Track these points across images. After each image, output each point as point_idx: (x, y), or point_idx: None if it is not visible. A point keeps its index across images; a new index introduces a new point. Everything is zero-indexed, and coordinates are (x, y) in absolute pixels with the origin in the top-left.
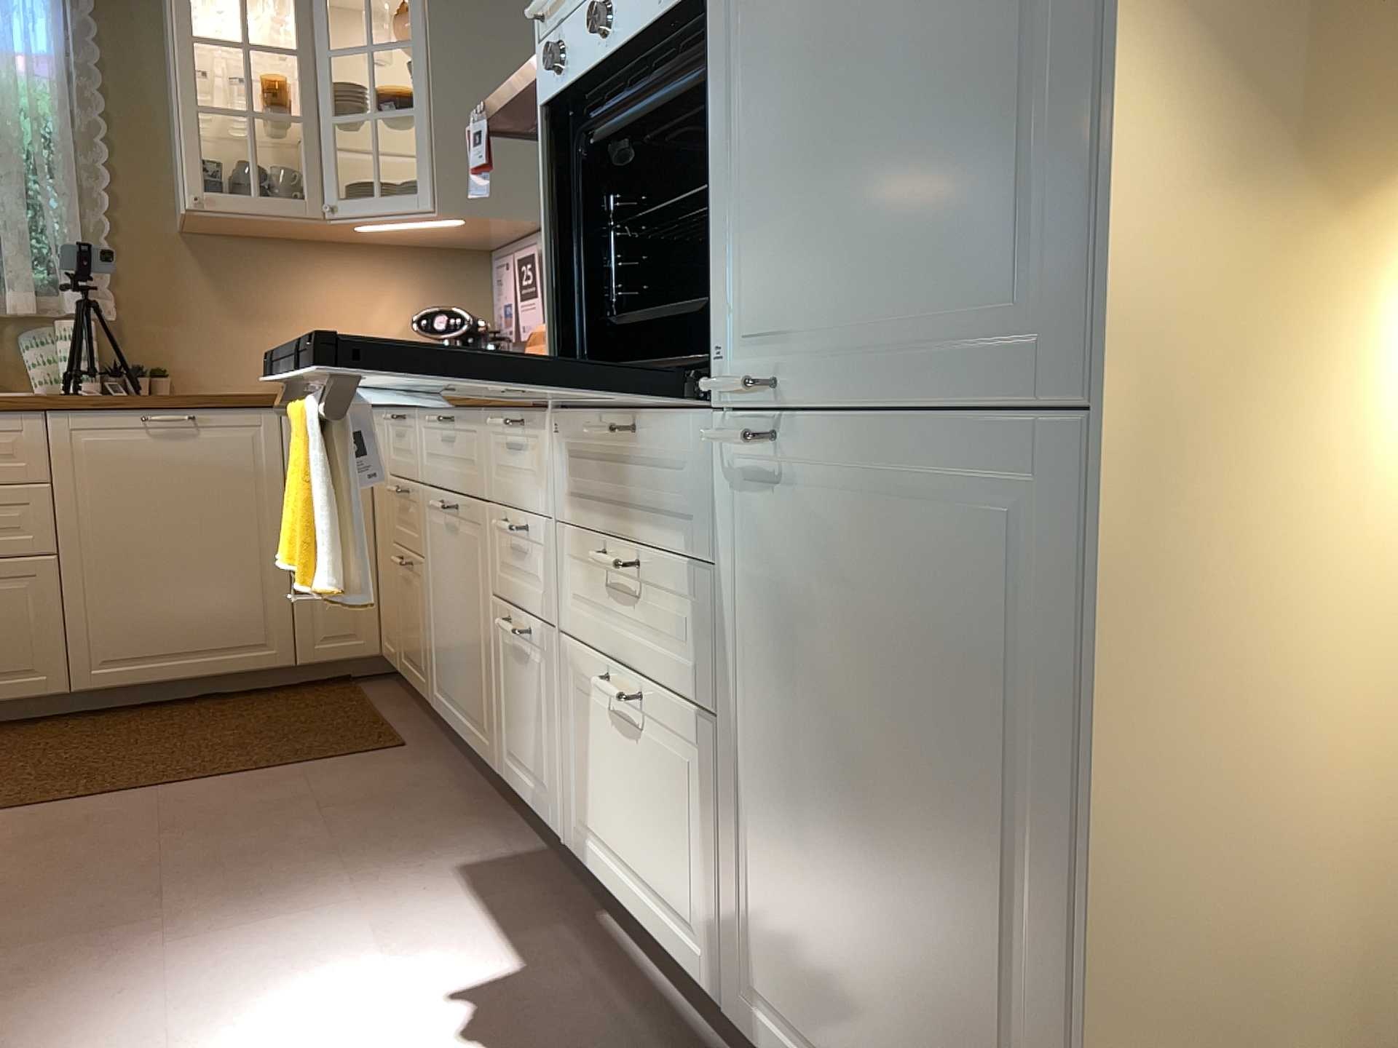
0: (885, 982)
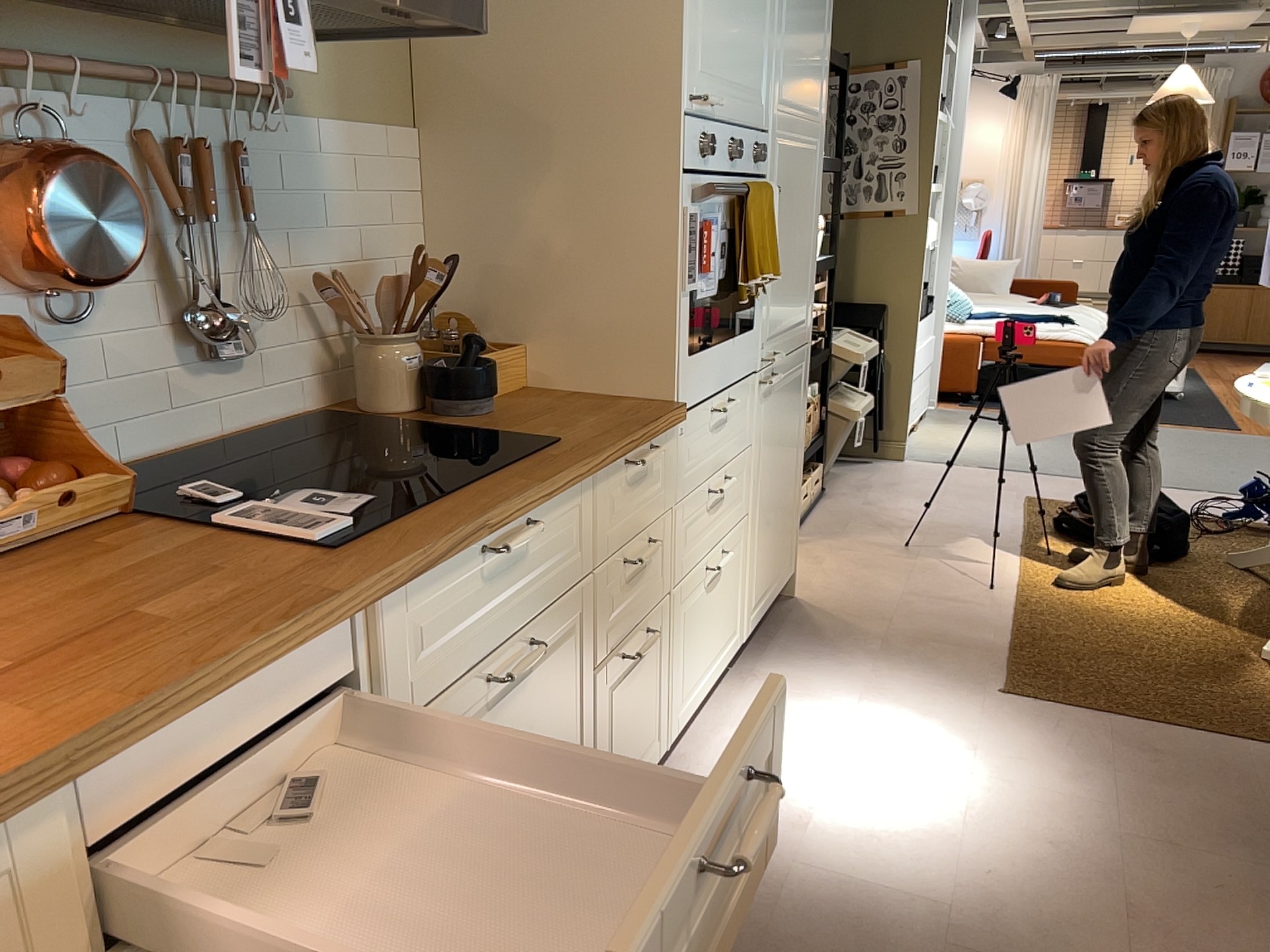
0: (778, 534)
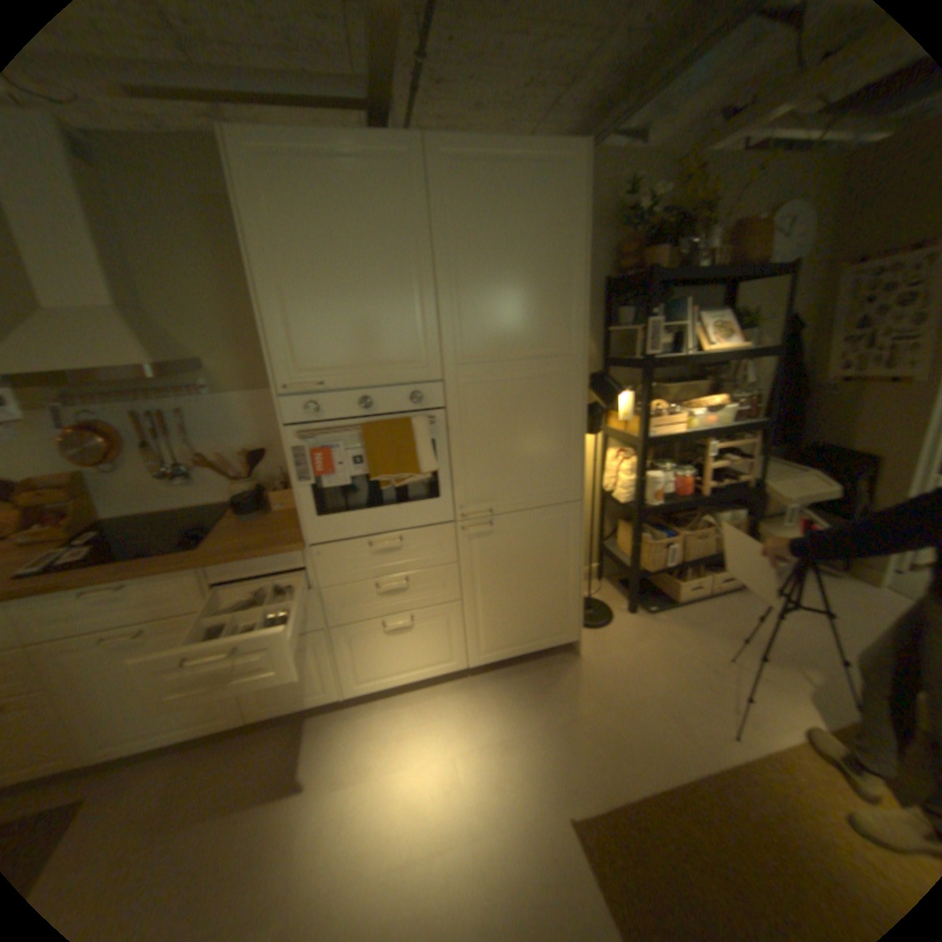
0: (530, 616)
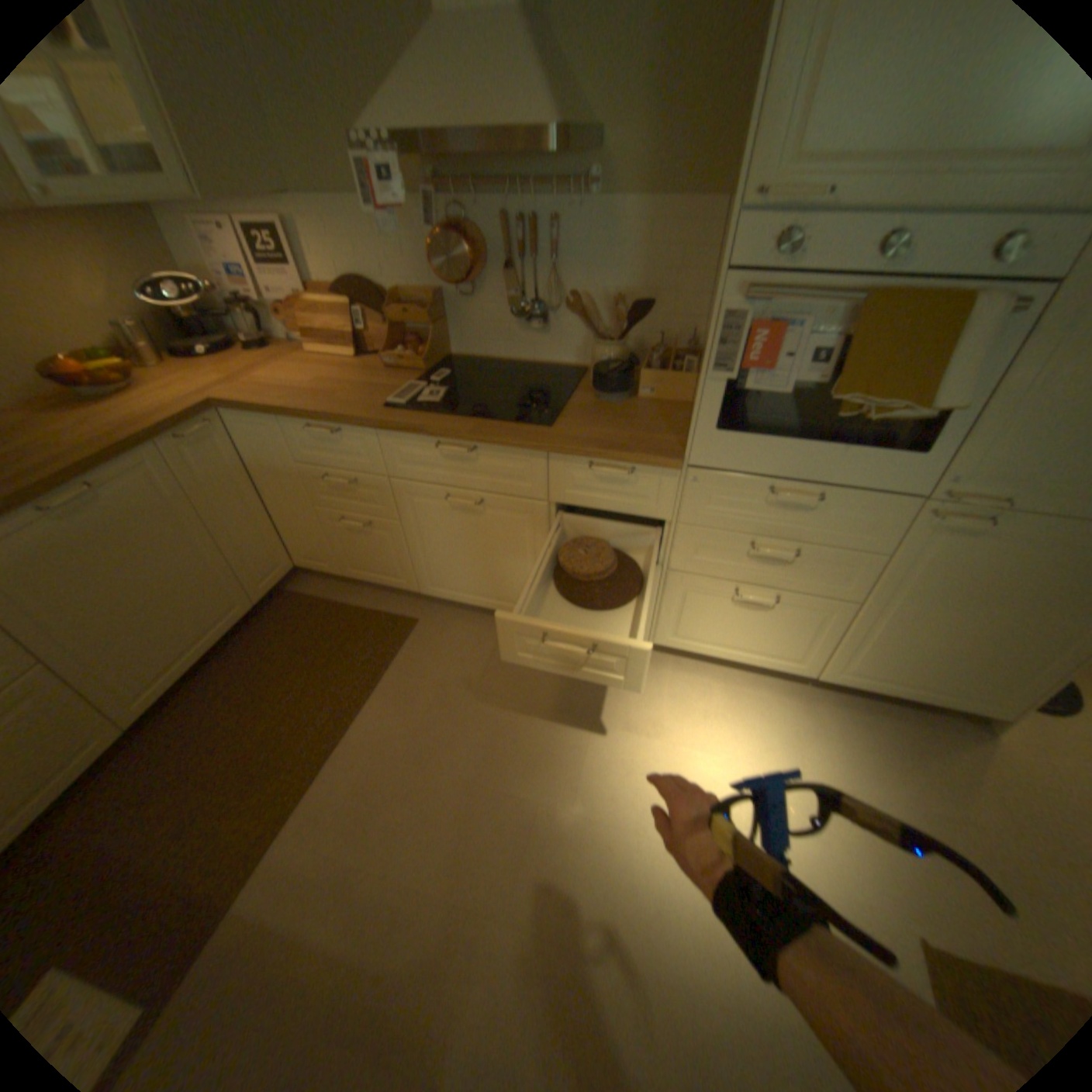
0: (955, 664)
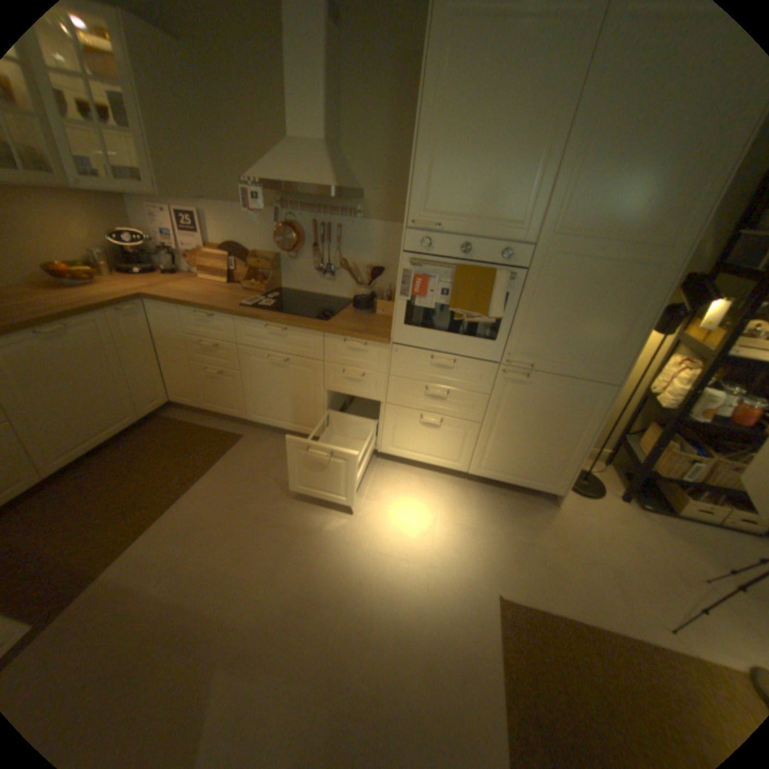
0: (529, 459)
